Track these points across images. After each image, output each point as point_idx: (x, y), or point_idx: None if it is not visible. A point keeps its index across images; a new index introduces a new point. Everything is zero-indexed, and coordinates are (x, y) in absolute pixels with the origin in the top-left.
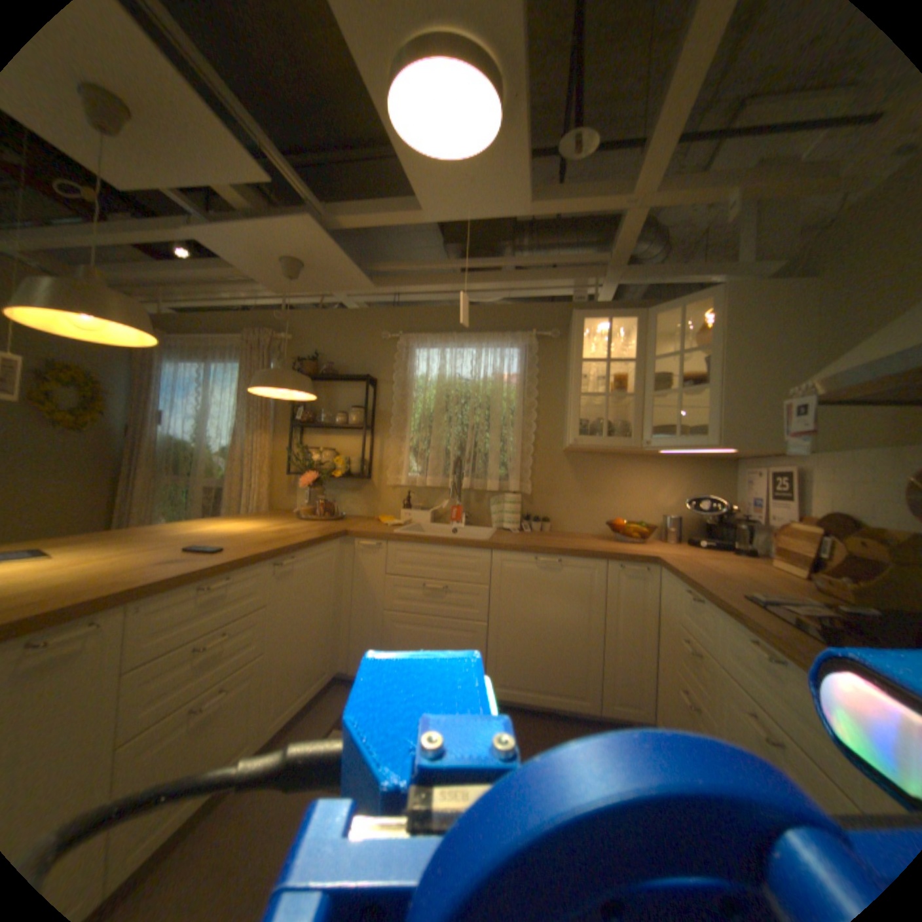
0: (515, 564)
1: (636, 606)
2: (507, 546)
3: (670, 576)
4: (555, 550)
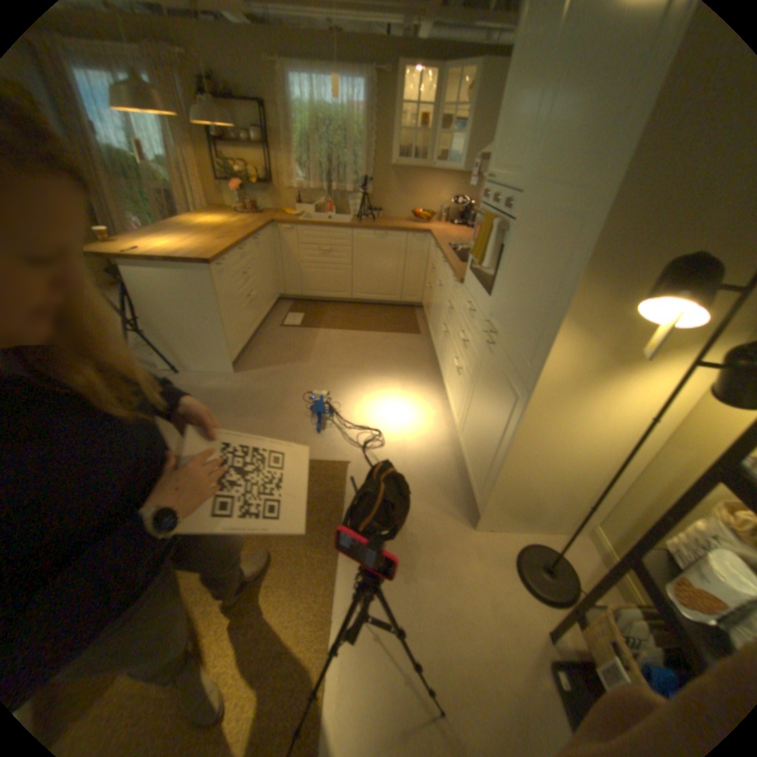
0: (364, 237)
1: (418, 254)
2: (360, 227)
3: (432, 239)
4: (383, 229)
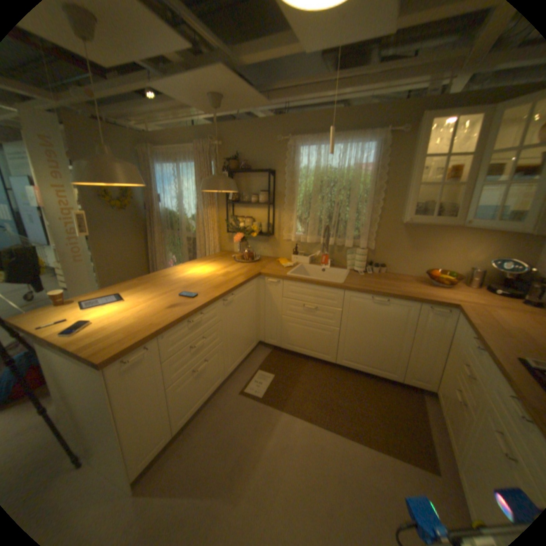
0: (359, 300)
1: (438, 332)
2: (355, 289)
3: (466, 320)
4: (387, 294)
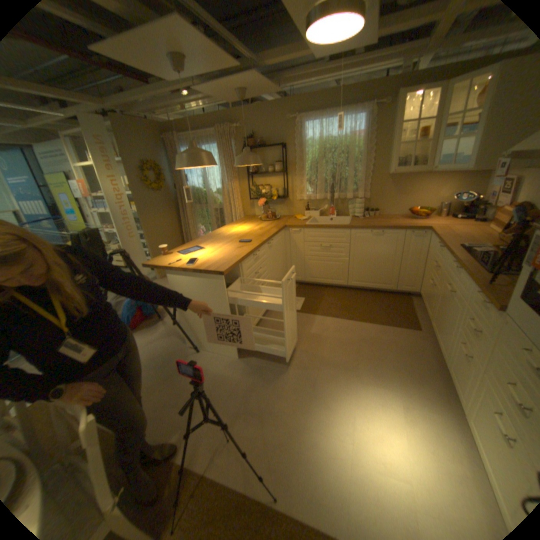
0: (361, 234)
1: (418, 248)
2: (358, 227)
3: (435, 235)
4: (381, 227)
